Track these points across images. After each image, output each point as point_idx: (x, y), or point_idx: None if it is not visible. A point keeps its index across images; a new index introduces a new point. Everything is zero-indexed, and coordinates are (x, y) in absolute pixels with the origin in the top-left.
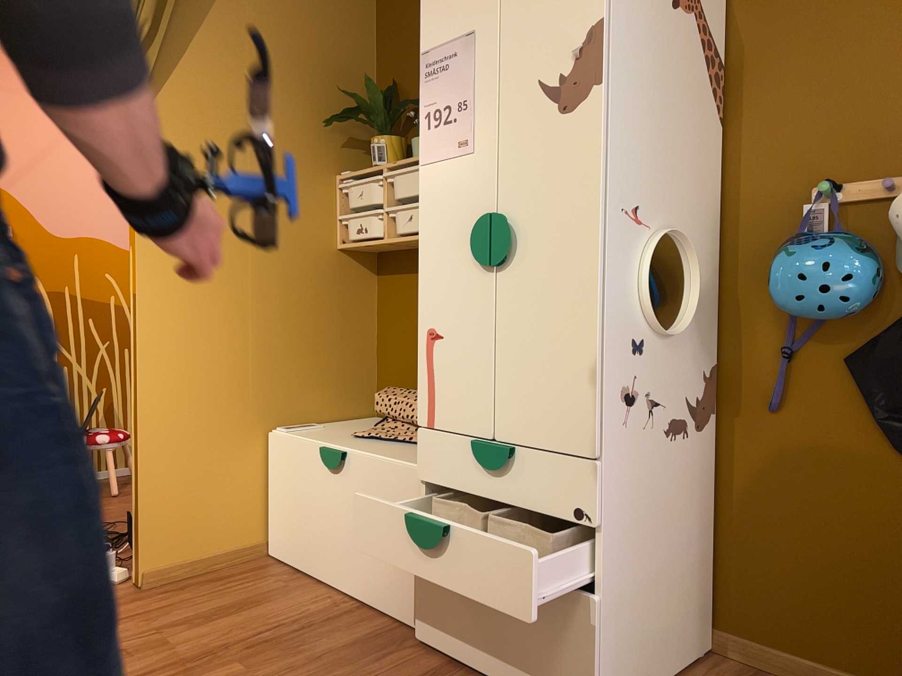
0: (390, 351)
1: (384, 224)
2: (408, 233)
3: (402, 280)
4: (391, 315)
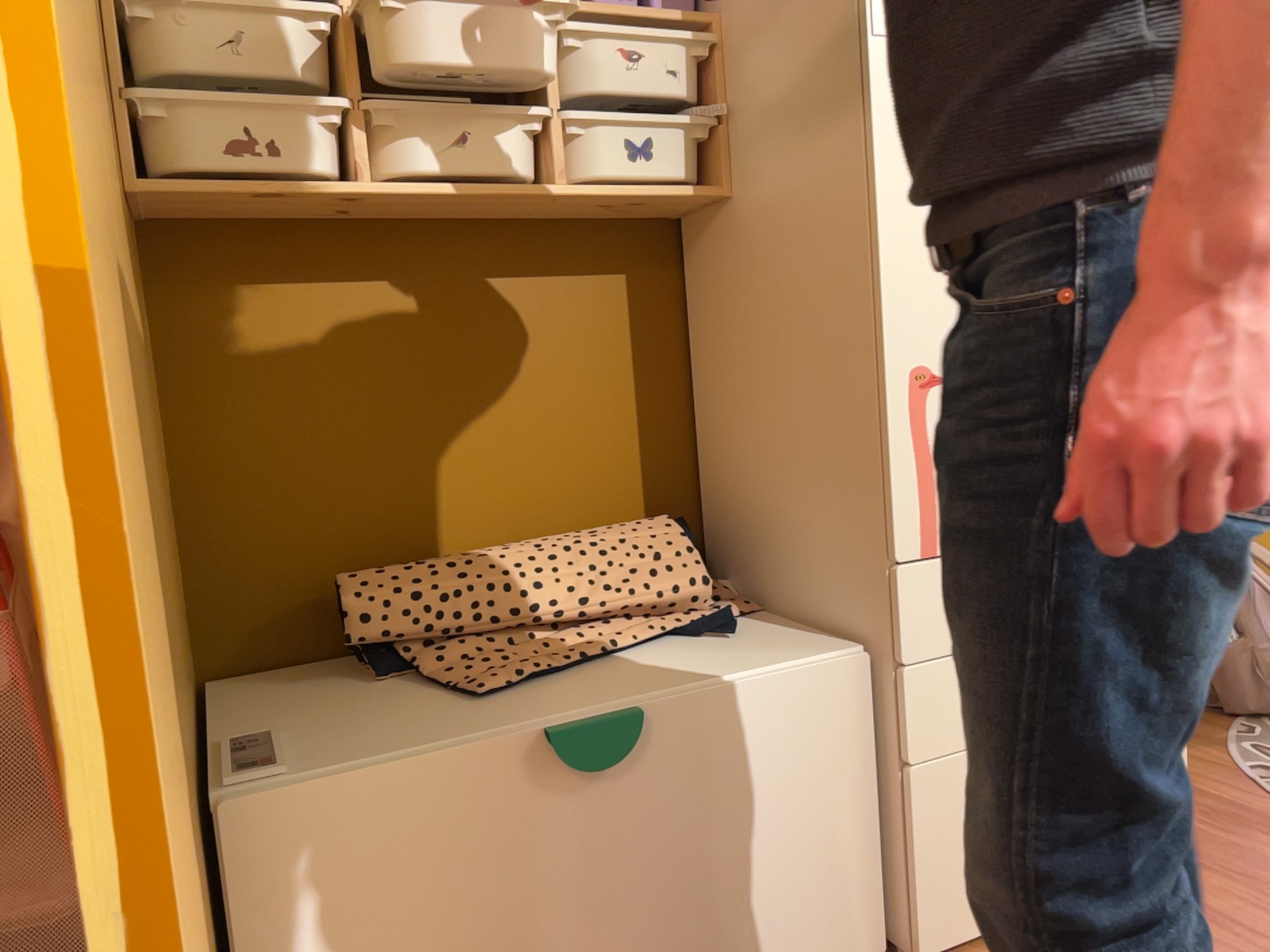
0: (248, 491)
1: (362, 144)
2: (457, 178)
3: (272, 301)
4: (236, 398)
